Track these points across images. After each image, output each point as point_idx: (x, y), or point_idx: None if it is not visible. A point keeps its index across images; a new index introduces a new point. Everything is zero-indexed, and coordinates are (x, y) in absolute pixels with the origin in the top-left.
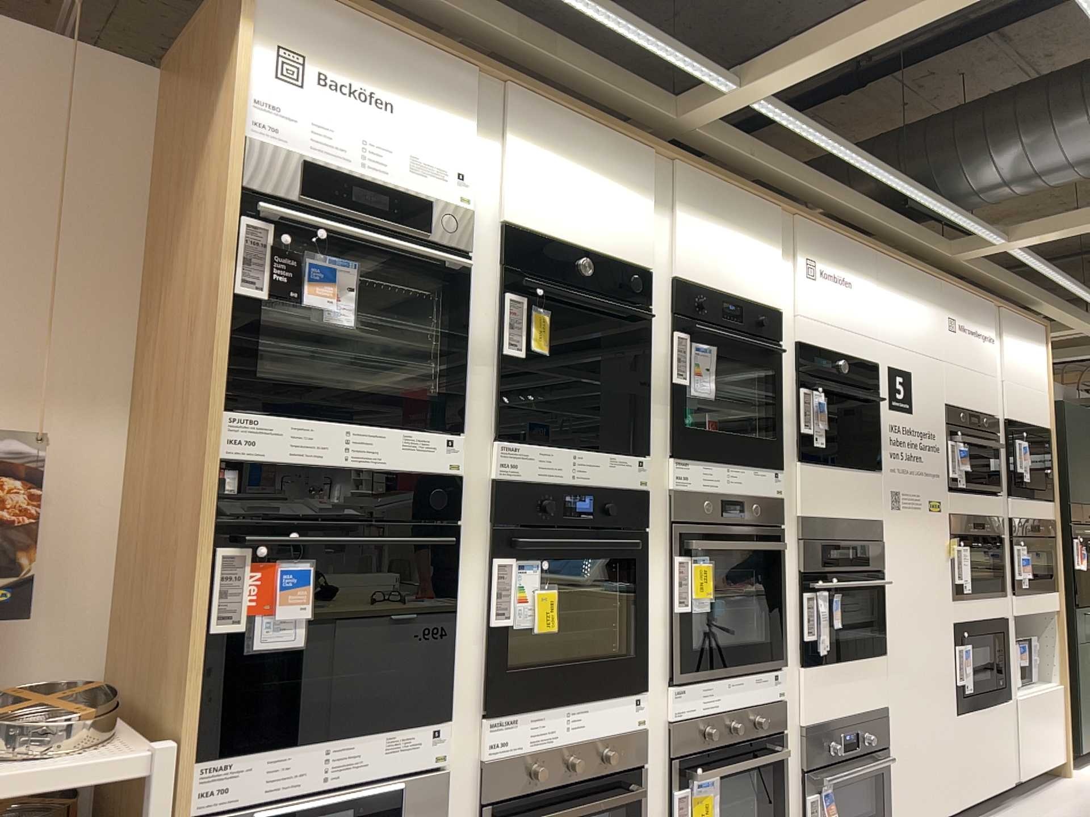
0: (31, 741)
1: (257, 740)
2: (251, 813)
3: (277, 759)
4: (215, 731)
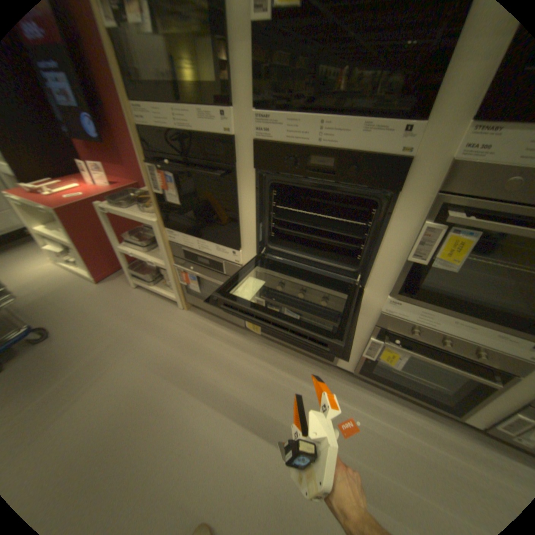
0: (142, 209)
1: (176, 231)
2: (180, 250)
3: (182, 239)
4: (168, 224)
